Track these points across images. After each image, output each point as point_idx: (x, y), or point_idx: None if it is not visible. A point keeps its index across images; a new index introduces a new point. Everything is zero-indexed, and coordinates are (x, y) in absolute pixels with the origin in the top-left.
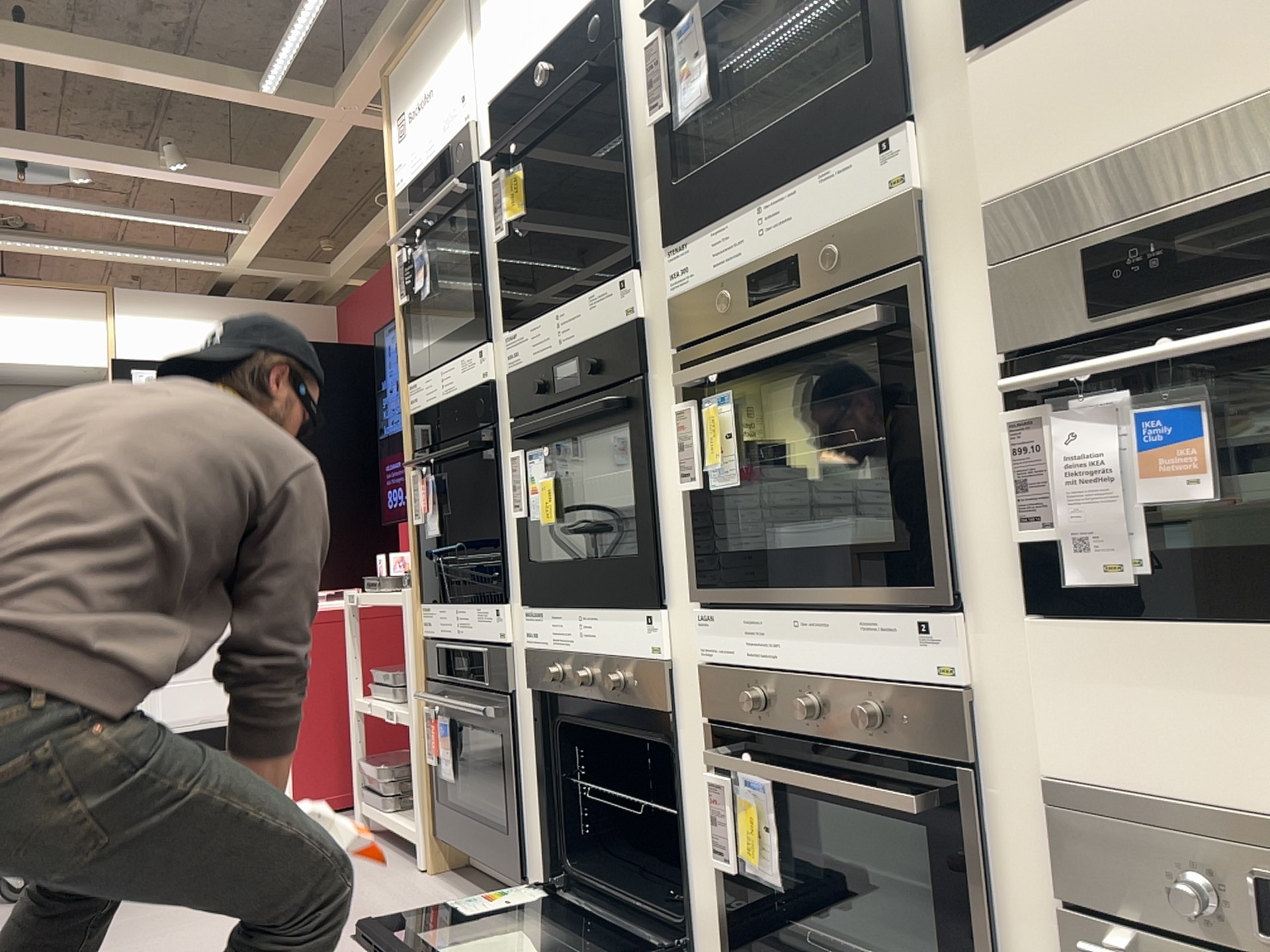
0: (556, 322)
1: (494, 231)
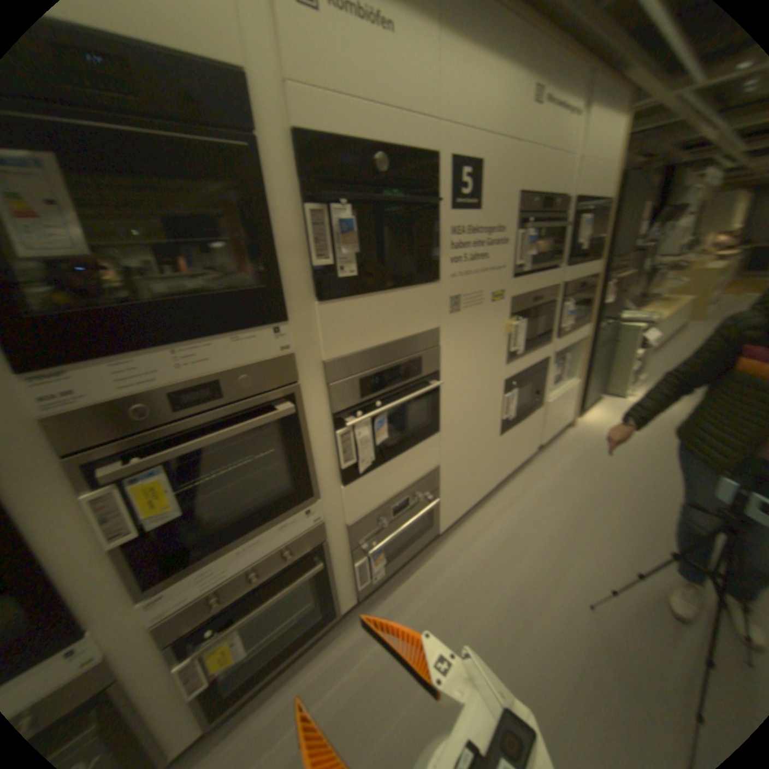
0: None
1: None
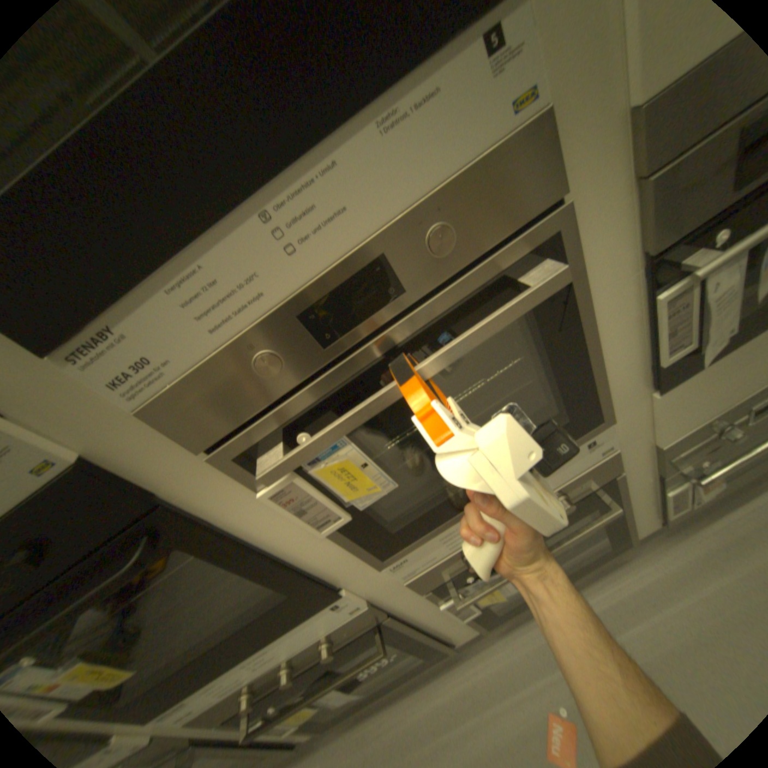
0: None
1: None
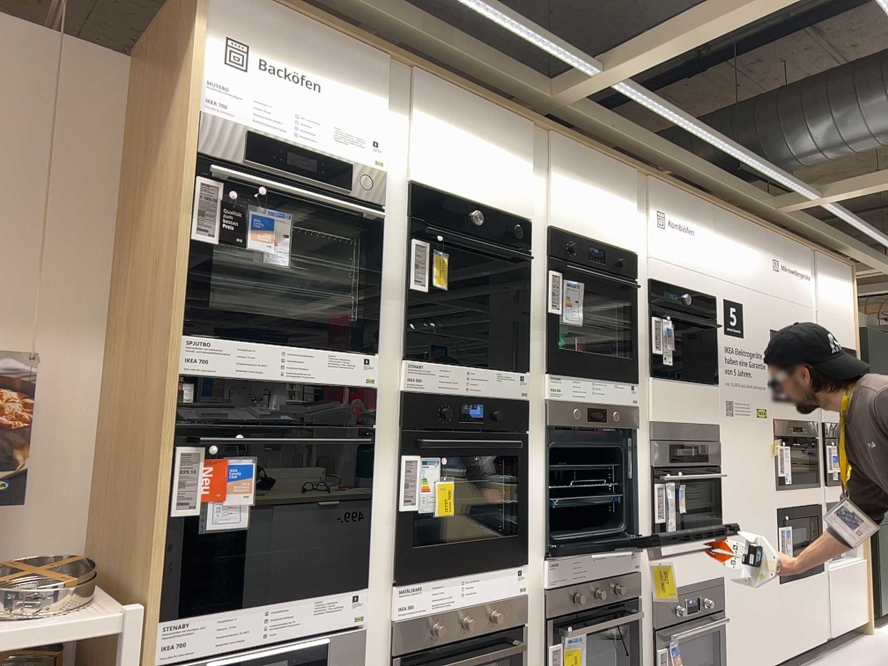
0: (467, 375)
1: (416, 282)
